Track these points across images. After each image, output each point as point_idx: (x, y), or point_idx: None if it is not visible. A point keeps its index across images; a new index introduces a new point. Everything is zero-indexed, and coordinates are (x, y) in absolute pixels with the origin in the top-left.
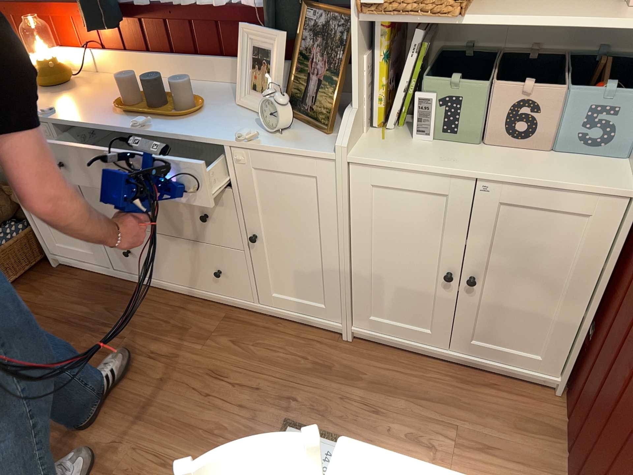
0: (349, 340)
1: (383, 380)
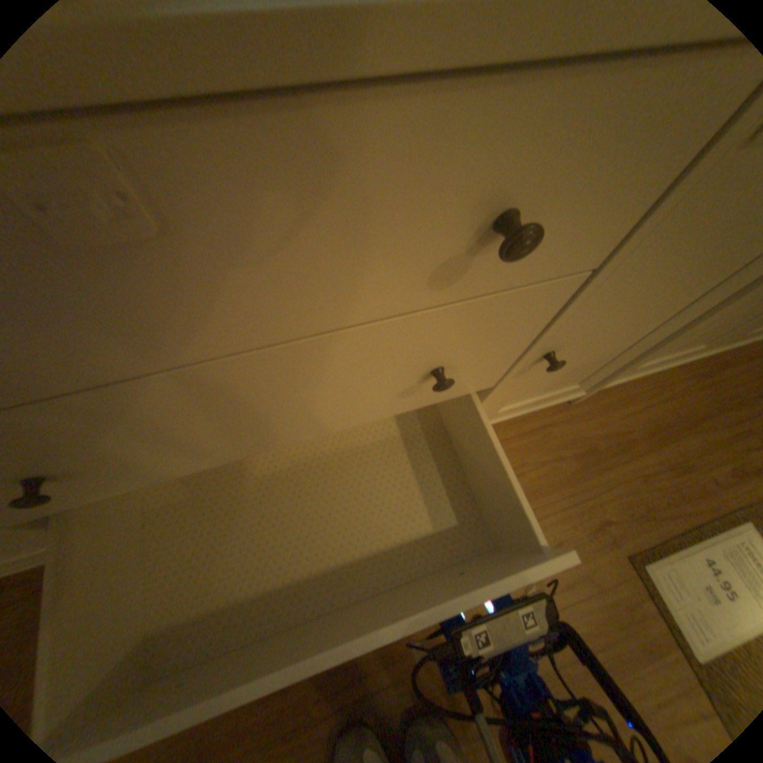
0: (578, 402)
1: (658, 431)
